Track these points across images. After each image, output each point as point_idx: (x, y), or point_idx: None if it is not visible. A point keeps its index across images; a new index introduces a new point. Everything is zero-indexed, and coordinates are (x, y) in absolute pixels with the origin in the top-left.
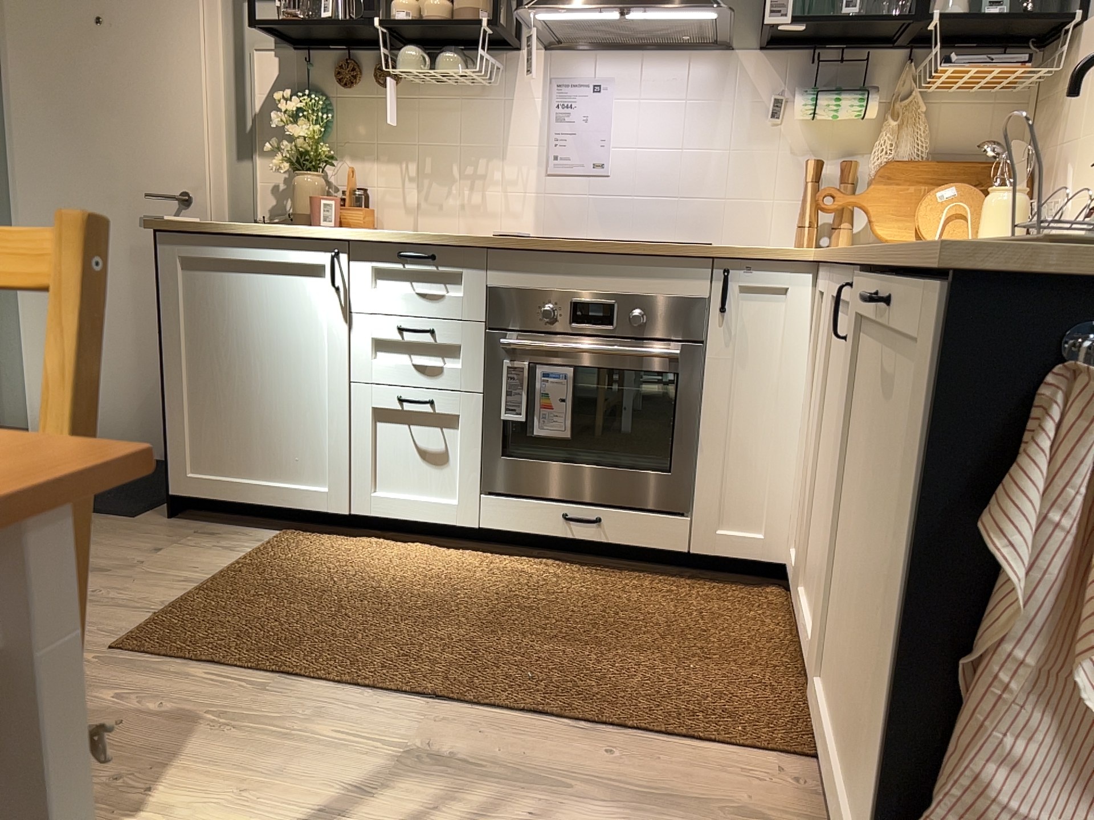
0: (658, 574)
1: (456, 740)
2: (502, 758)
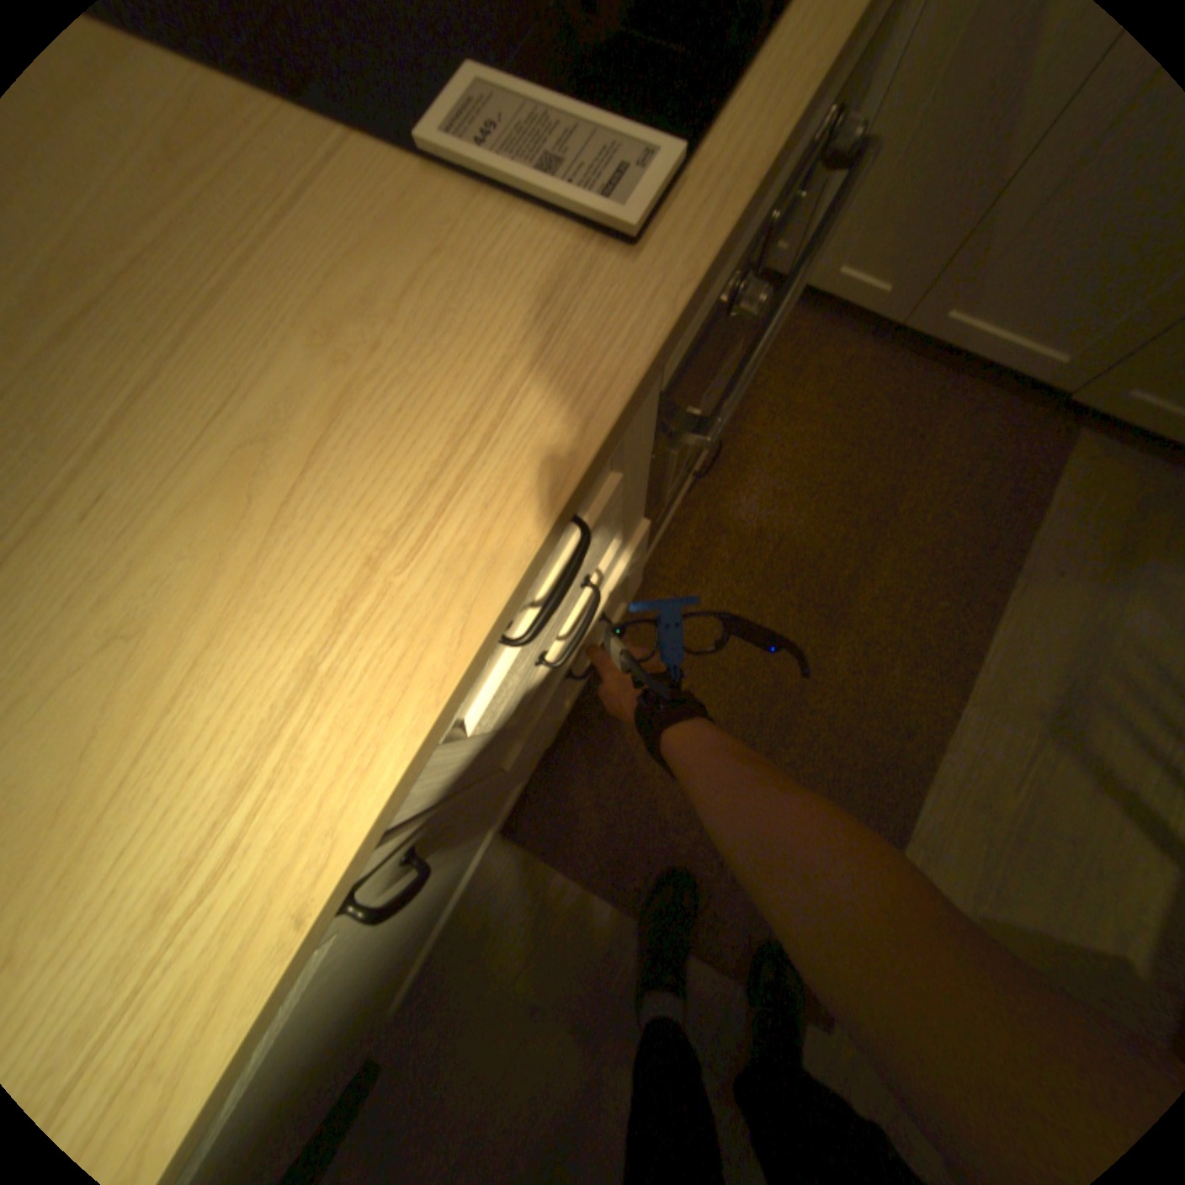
0: None
1: (1041, 695)
2: (1066, 662)
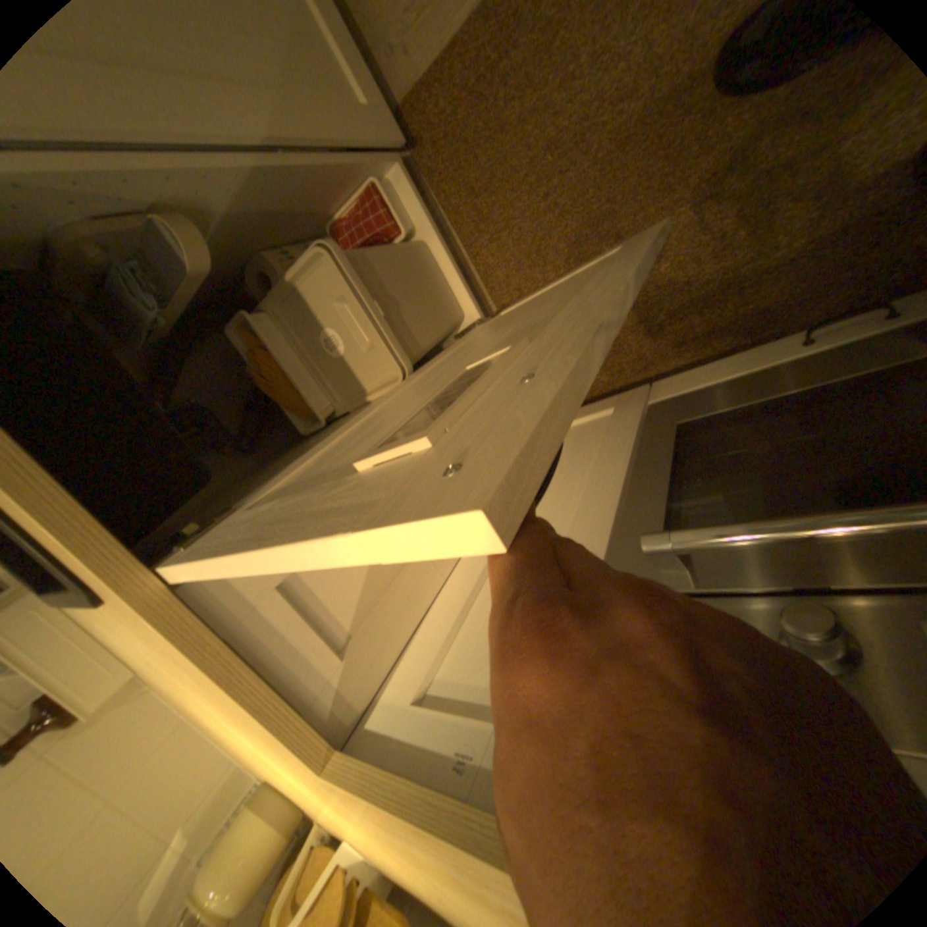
0: (706, 363)
1: None
2: None
